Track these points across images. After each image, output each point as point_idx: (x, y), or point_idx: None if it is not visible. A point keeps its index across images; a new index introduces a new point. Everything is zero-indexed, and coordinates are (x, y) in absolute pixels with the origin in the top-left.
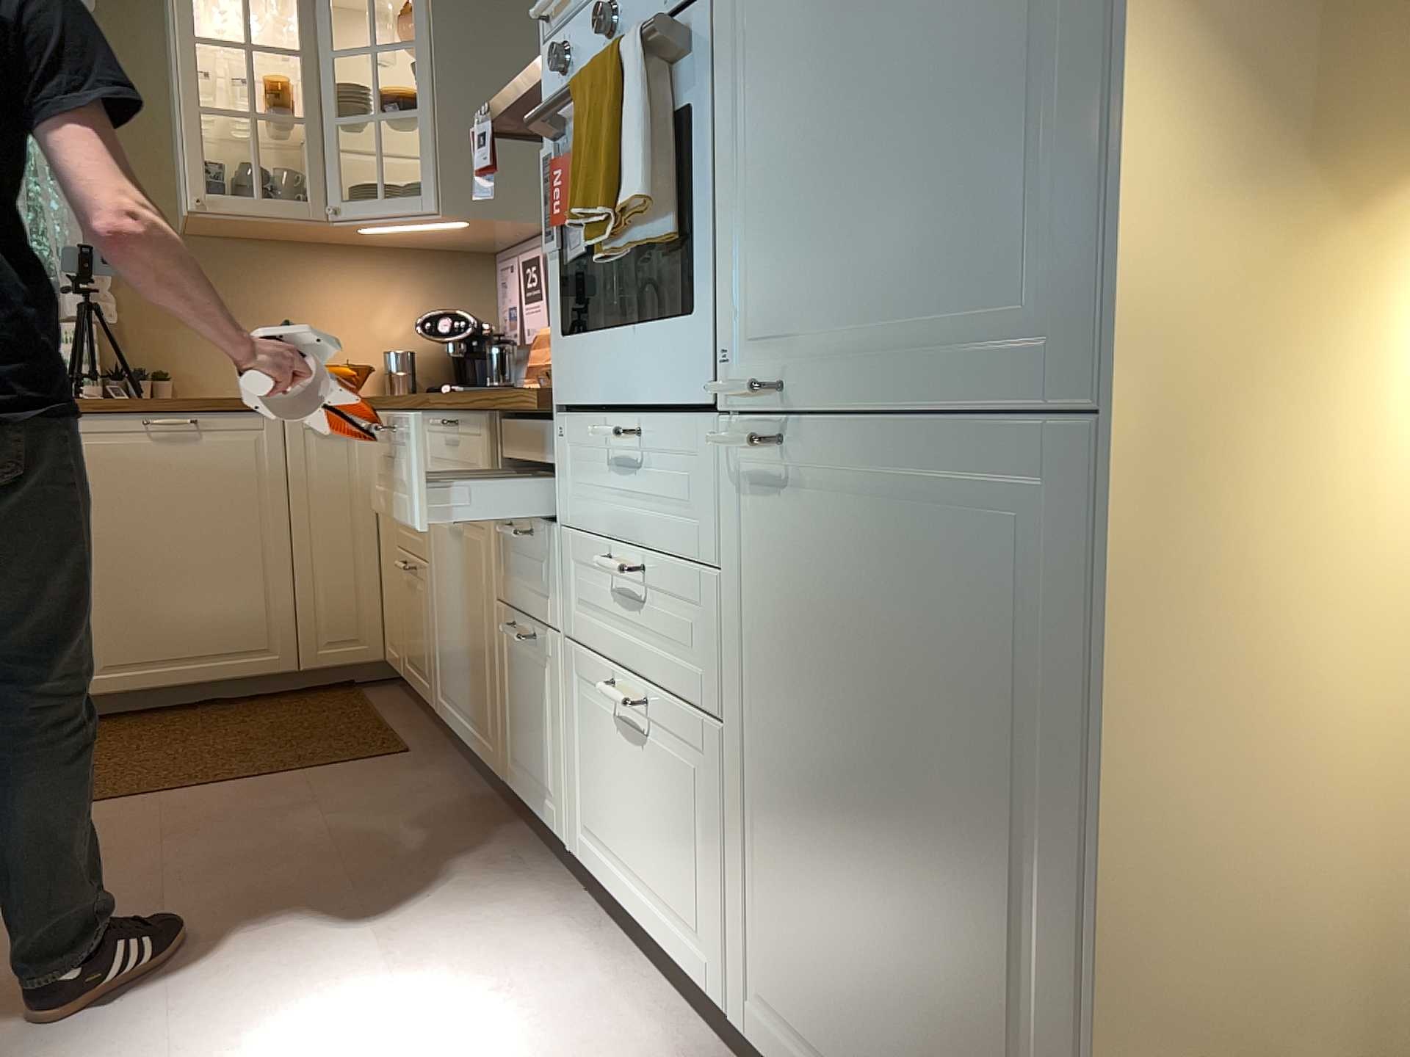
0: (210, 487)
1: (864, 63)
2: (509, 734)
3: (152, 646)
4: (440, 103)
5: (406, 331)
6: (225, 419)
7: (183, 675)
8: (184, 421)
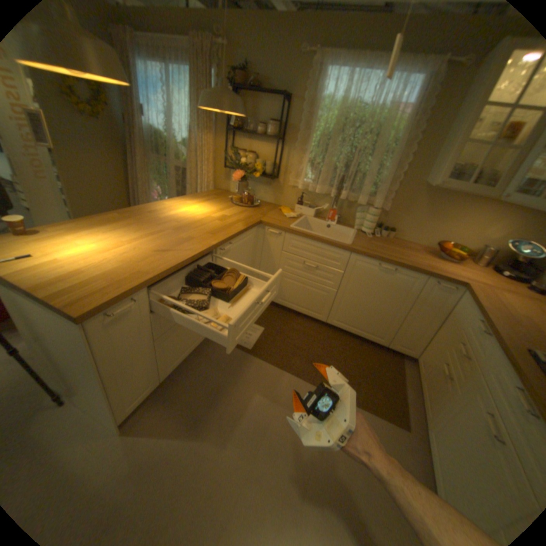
0: (390, 290)
1: None
2: None
3: (351, 322)
4: None
5: (501, 237)
6: (407, 272)
7: (355, 332)
8: (393, 269)
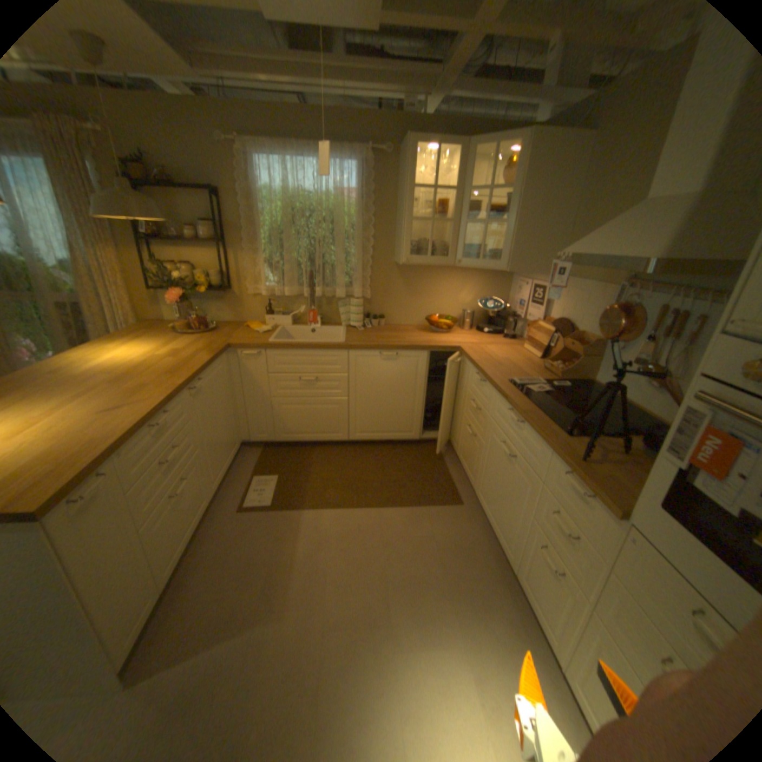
0: (398, 377)
1: None
2: (526, 569)
3: (374, 427)
4: (518, 216)
5: (472, 300)
6: (407, 353)
7: (382, 437)
8: (393, 355)
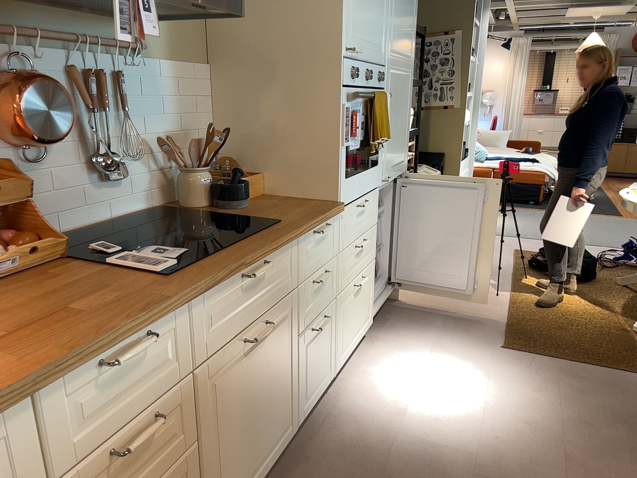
0: None
1: (397, 120)
2: (302, 394)
3: None
4: None
5: None
6: None
7: None
8: None
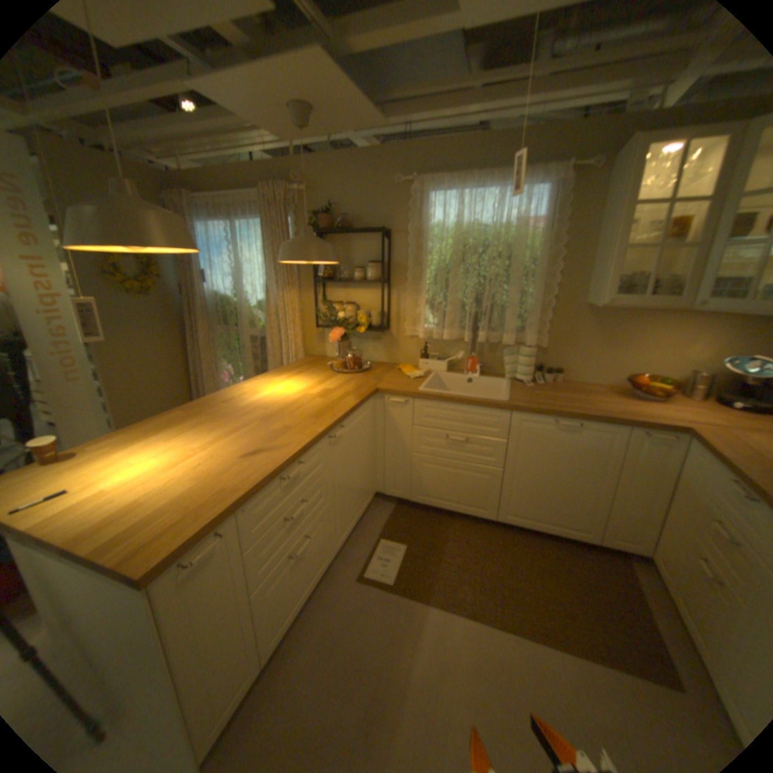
0: (580, 455)
1: None
2: None
3: (534, 513)
4: None
5: (712, 357)
6: (599, 425)
7: (545, 529)
8: (577, 425)
